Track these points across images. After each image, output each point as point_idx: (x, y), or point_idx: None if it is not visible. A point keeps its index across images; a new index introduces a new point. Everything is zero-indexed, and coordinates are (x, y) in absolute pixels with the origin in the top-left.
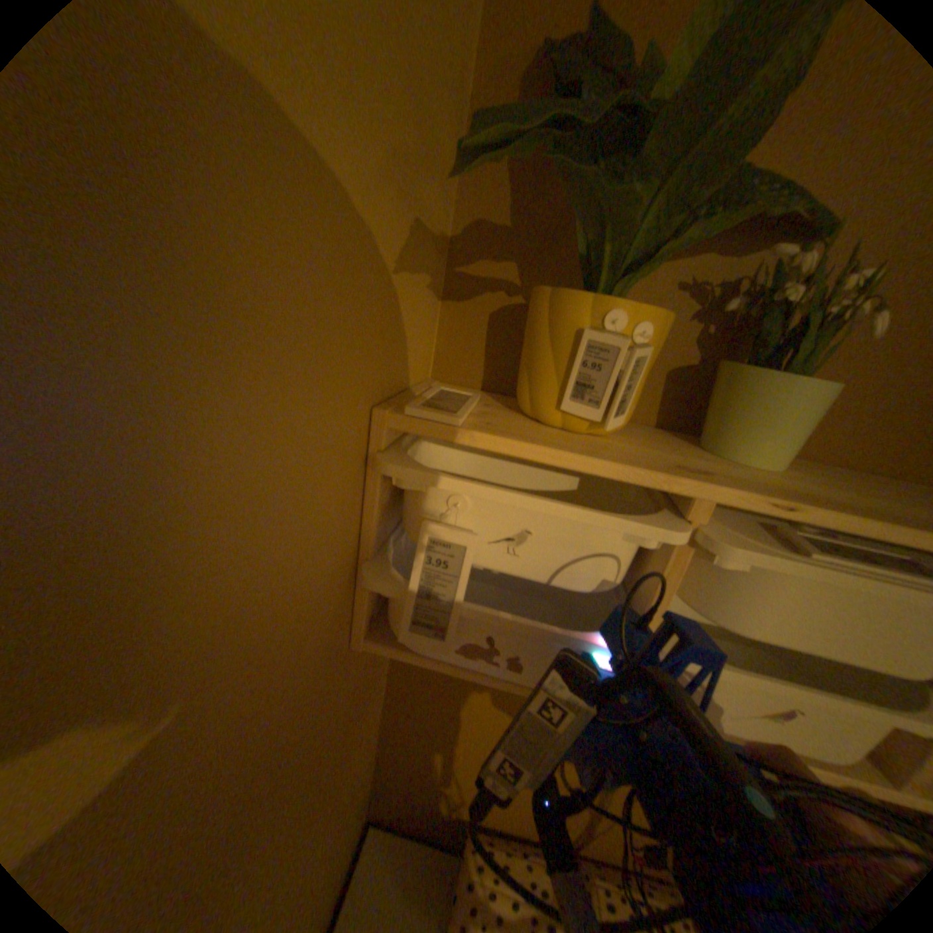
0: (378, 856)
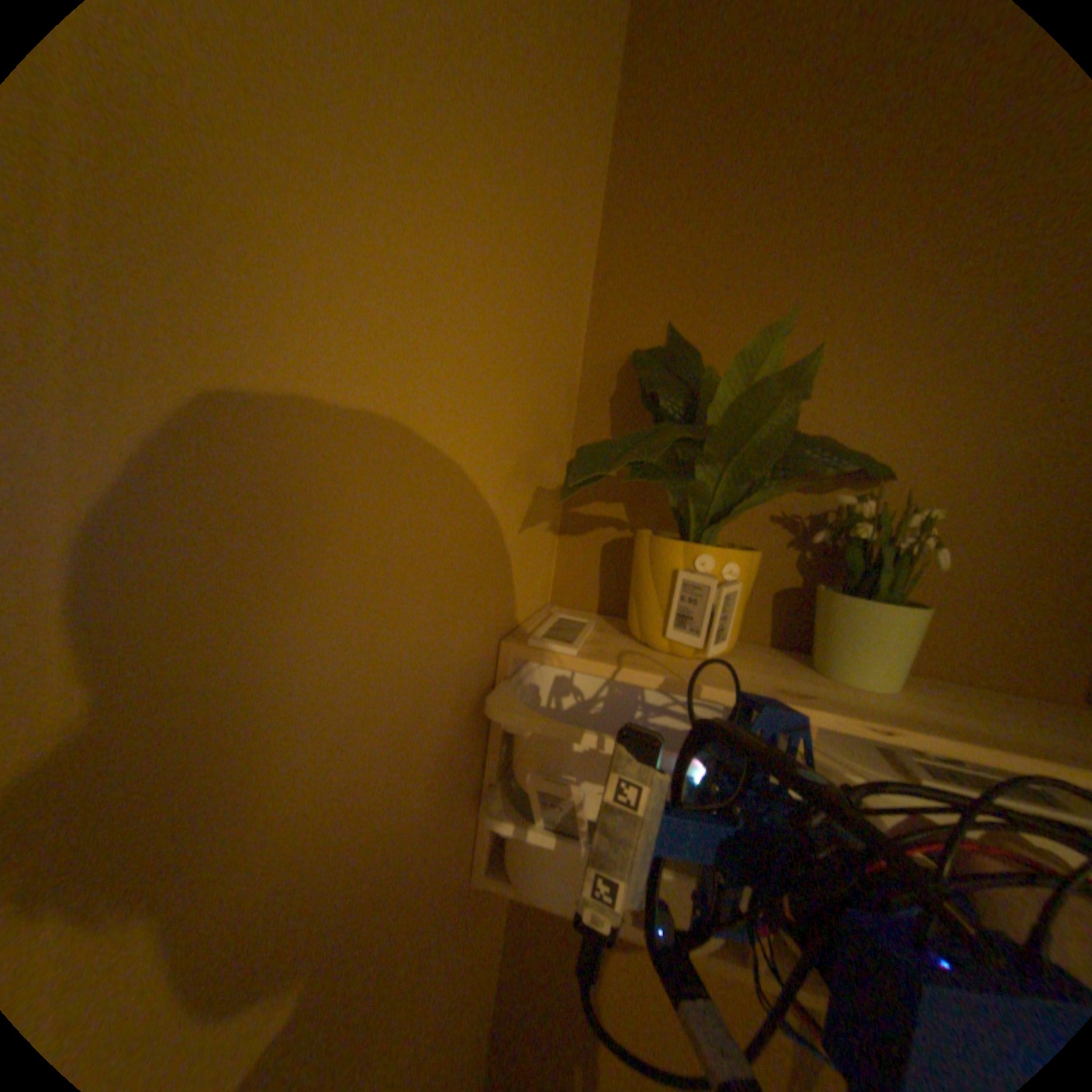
0: None
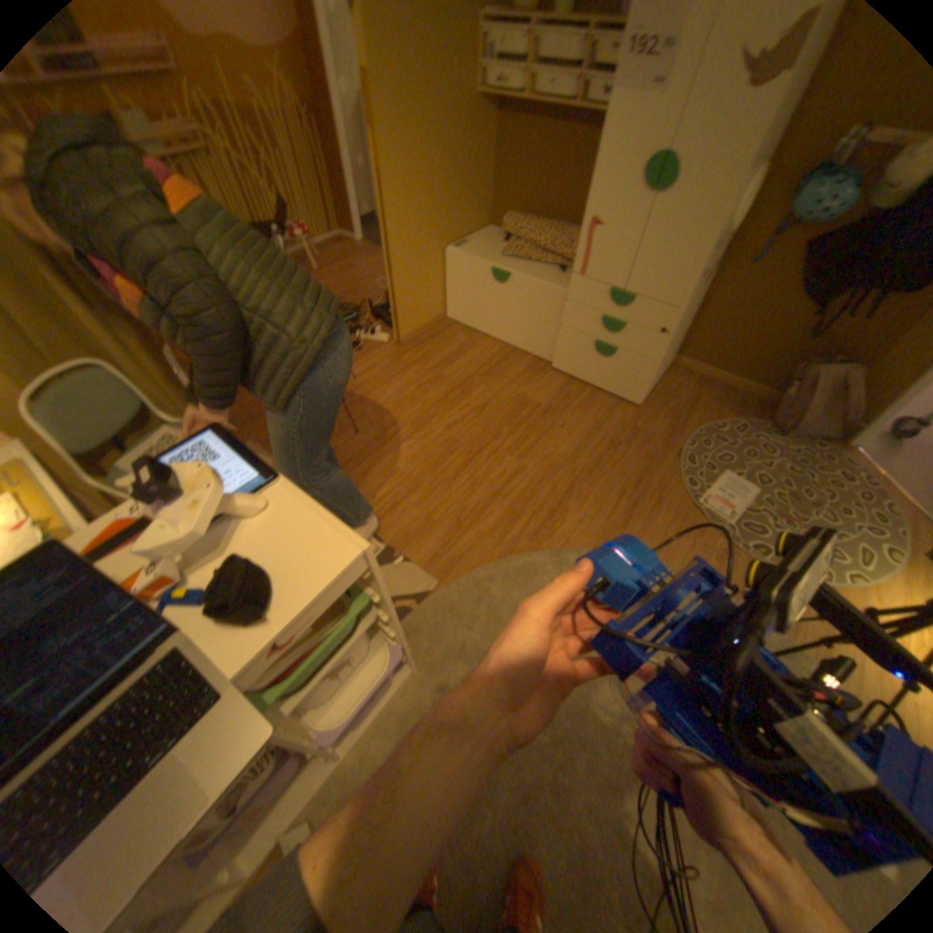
0: (488, 229)
